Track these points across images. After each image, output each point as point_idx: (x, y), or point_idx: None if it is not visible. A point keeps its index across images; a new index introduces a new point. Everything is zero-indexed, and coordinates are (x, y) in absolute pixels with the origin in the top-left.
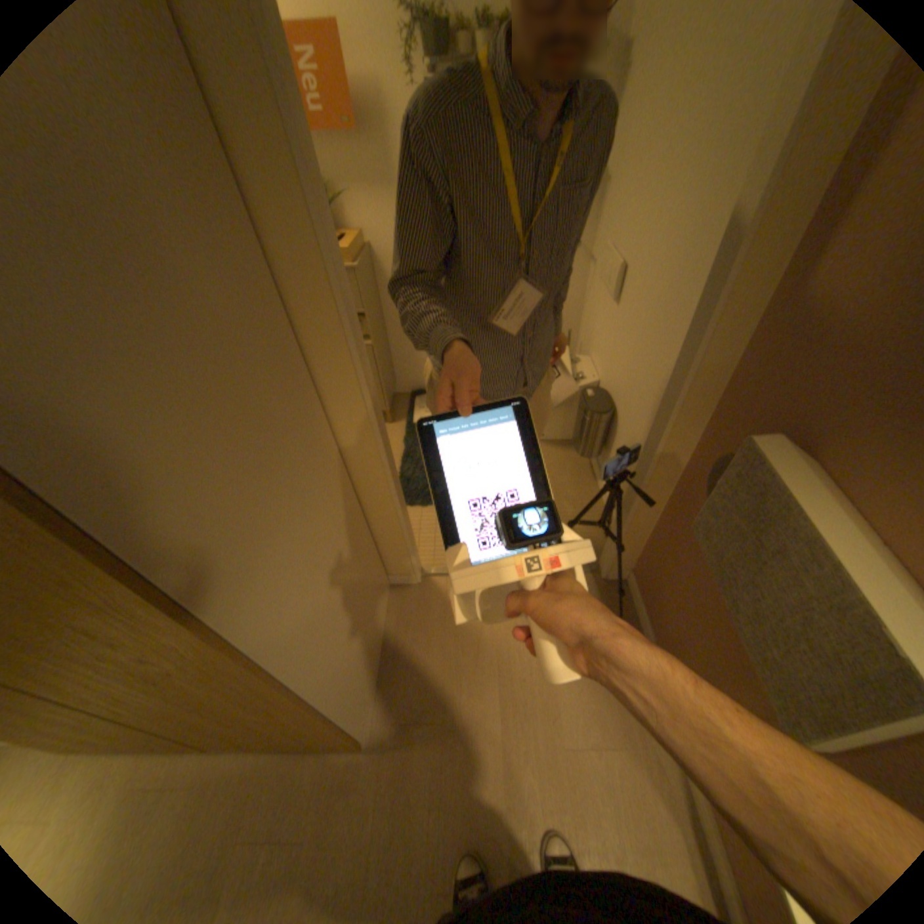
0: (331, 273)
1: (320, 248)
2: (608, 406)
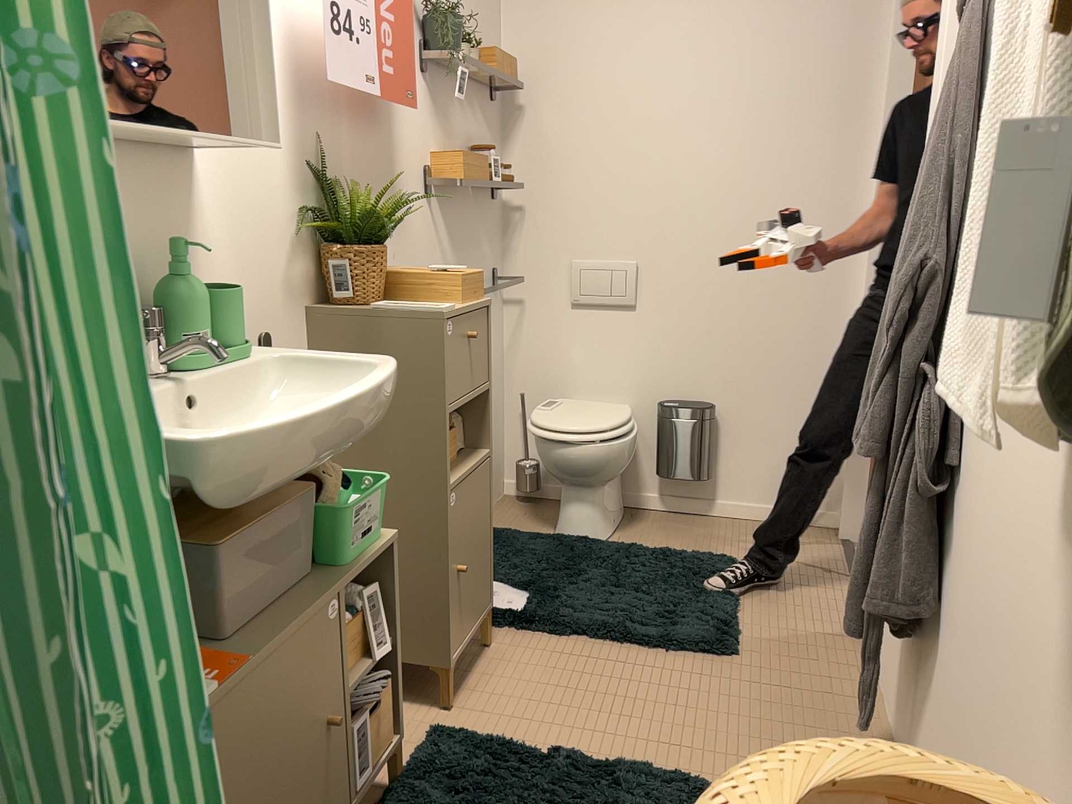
0: None
1: None
2: (701, 403)
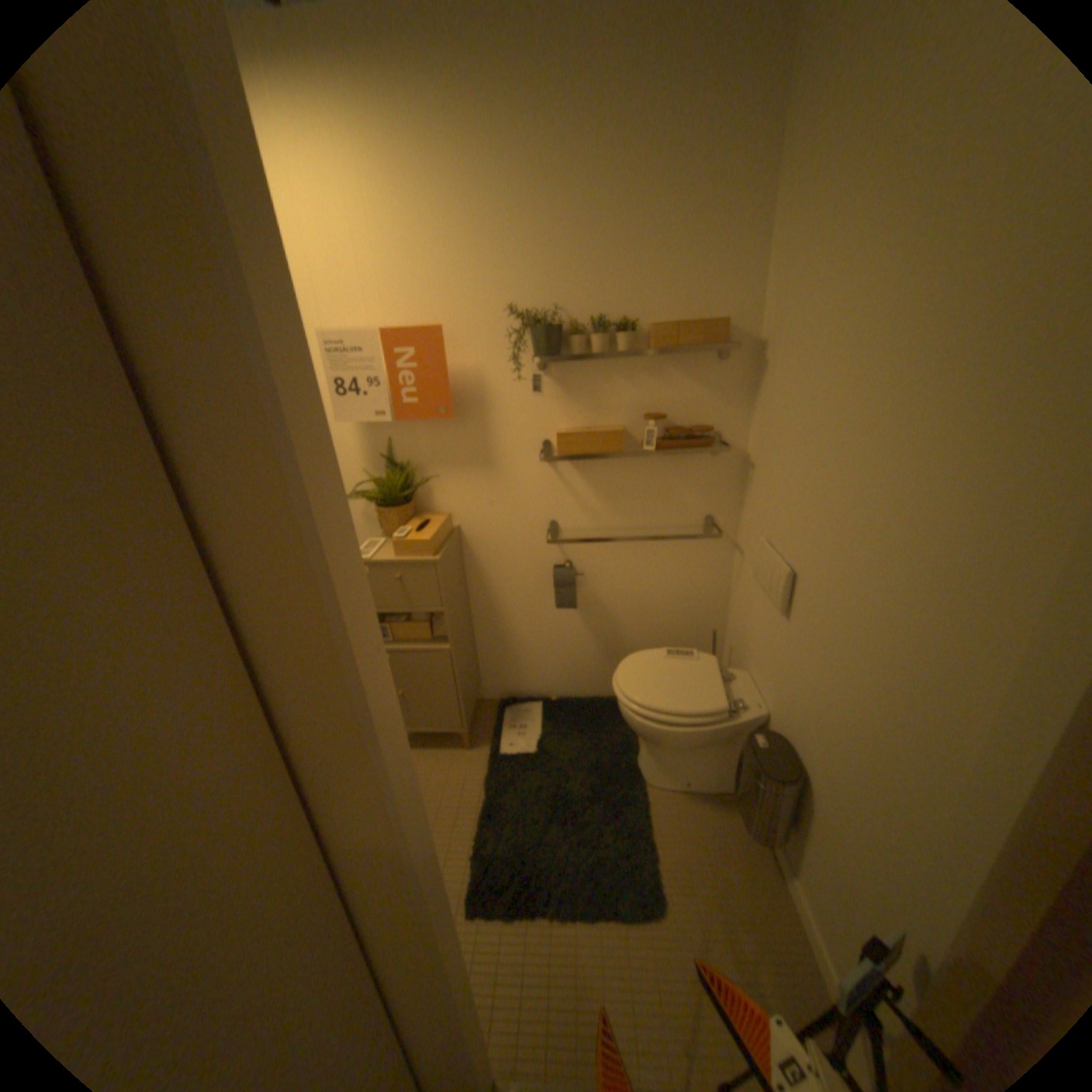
0: (355, 685)
1: (336, 655)
2: (795, 769)
